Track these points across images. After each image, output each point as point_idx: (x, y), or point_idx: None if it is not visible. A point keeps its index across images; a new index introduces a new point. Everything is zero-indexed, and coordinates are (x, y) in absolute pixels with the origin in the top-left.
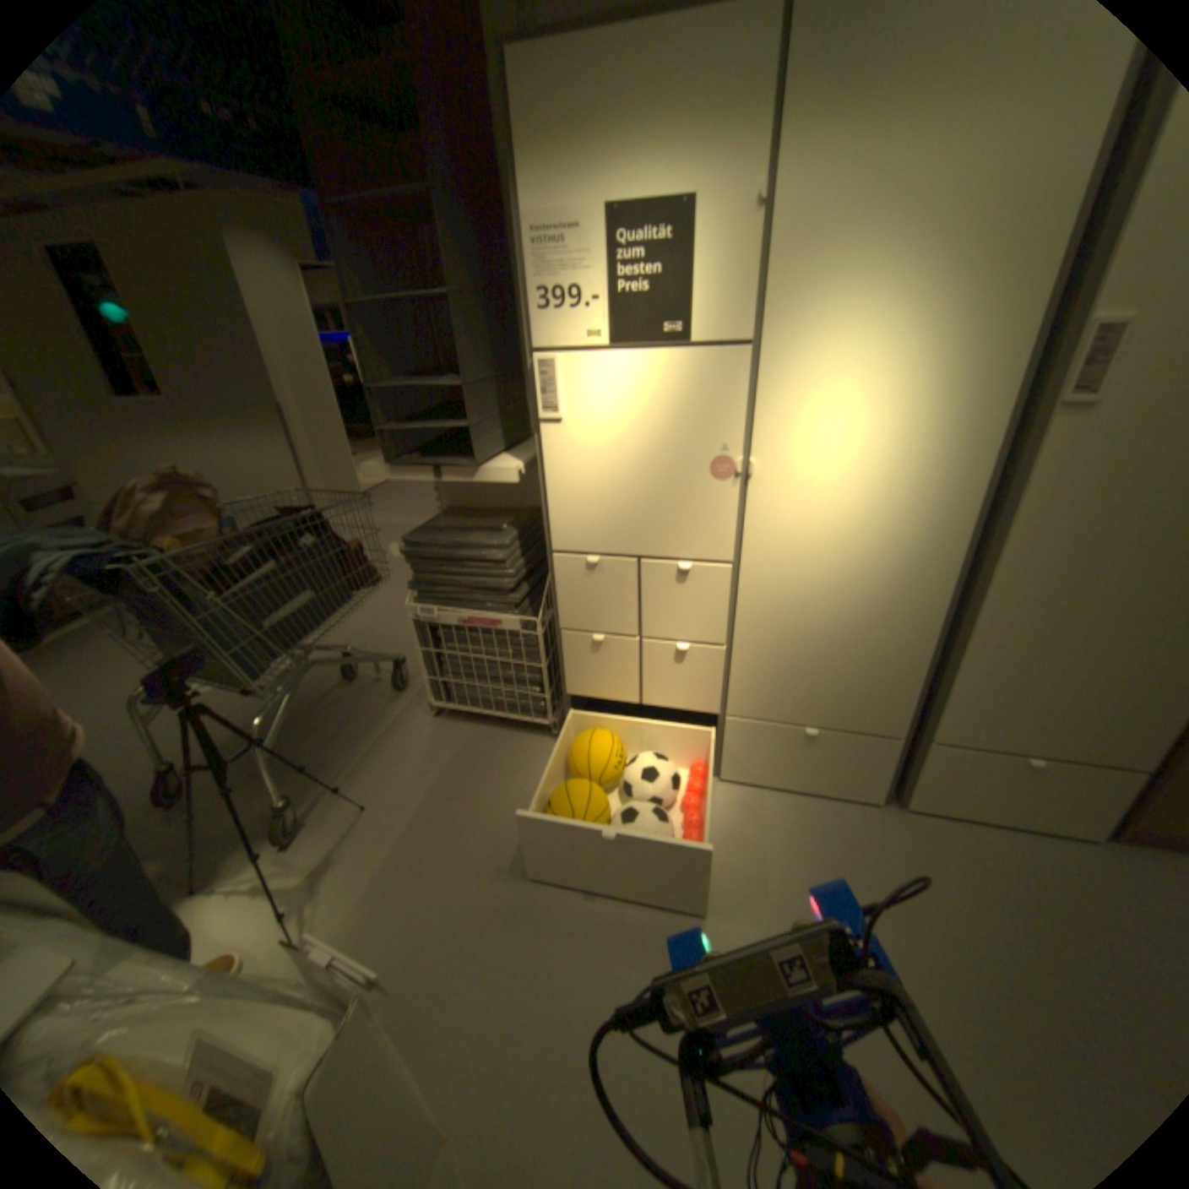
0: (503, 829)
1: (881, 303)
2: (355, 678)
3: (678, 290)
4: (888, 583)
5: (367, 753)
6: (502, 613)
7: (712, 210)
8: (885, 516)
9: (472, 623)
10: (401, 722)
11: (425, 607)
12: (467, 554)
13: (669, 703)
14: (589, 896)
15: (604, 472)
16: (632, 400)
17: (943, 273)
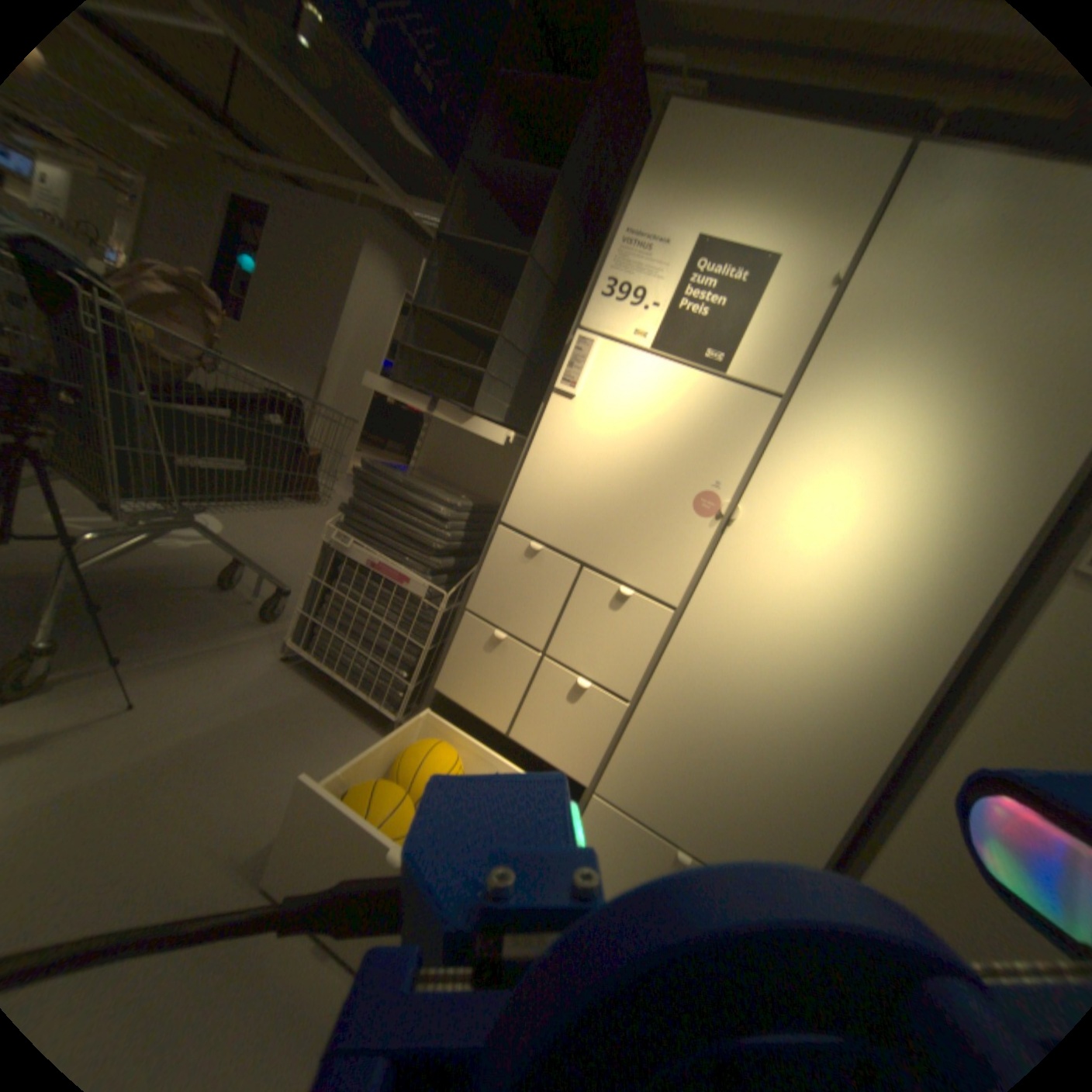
0: (270, 814)
1: (916, 409)
2: (228, 592)
3: (731, 329)
4: (833, 704)
5: (183, 661)
6: (414, 576)
7: (789, 276)
8: (854, 624)
9: (379, 572)
10: (242, 651)
11: (343, 536)
12: (415, 501)
13: (537, 750)
14: (320, 955)
15: (589, 465)
16: (647, 408)
17: (982, 404)
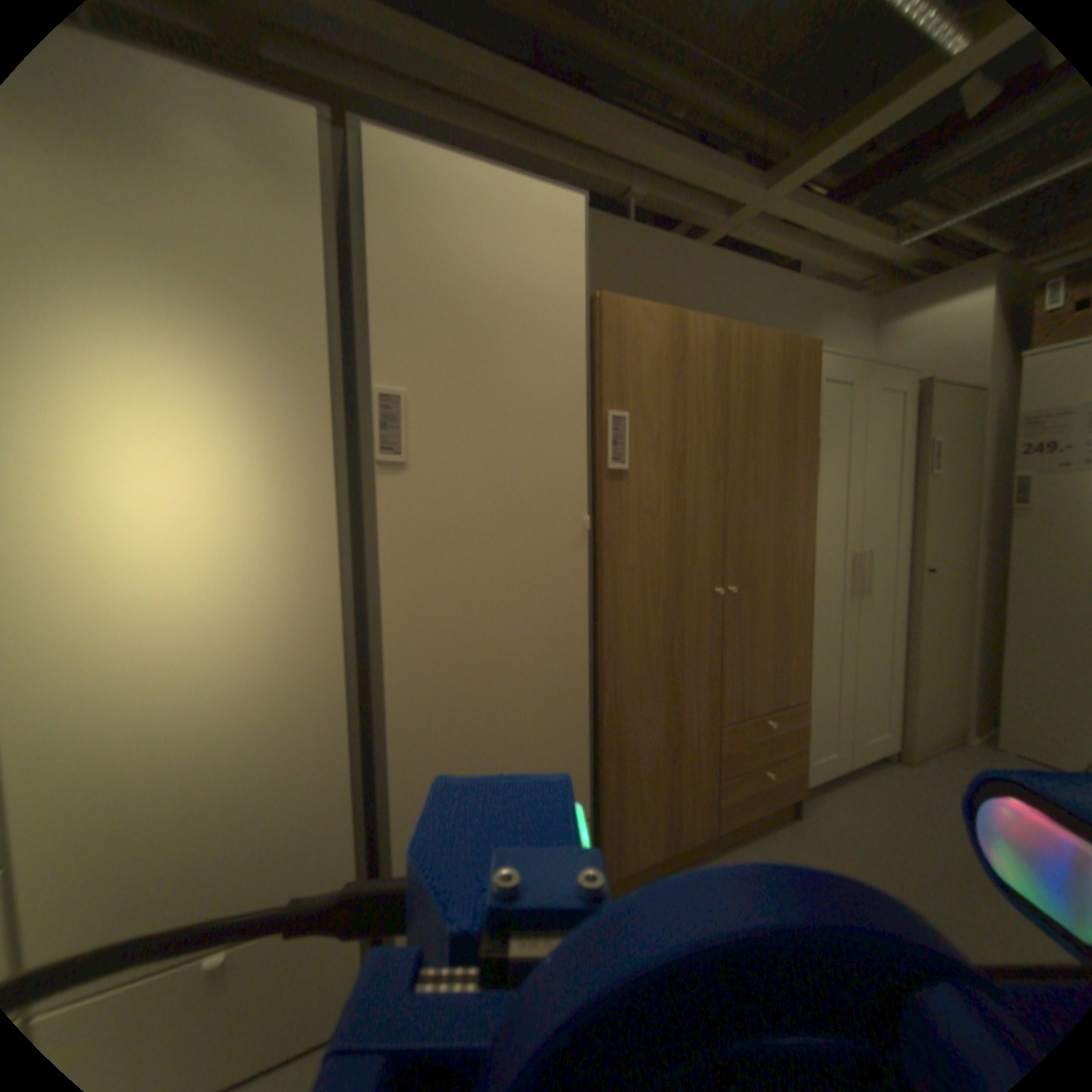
0: None
1: (148, 346)
2: None
3: None
4: (265, 686)
5: None
6: None
7: None
8: (233, 598)
9: None
10: None
11: None
12: None
13: None
14: None
15: None
16: None
17: (214, 327)
